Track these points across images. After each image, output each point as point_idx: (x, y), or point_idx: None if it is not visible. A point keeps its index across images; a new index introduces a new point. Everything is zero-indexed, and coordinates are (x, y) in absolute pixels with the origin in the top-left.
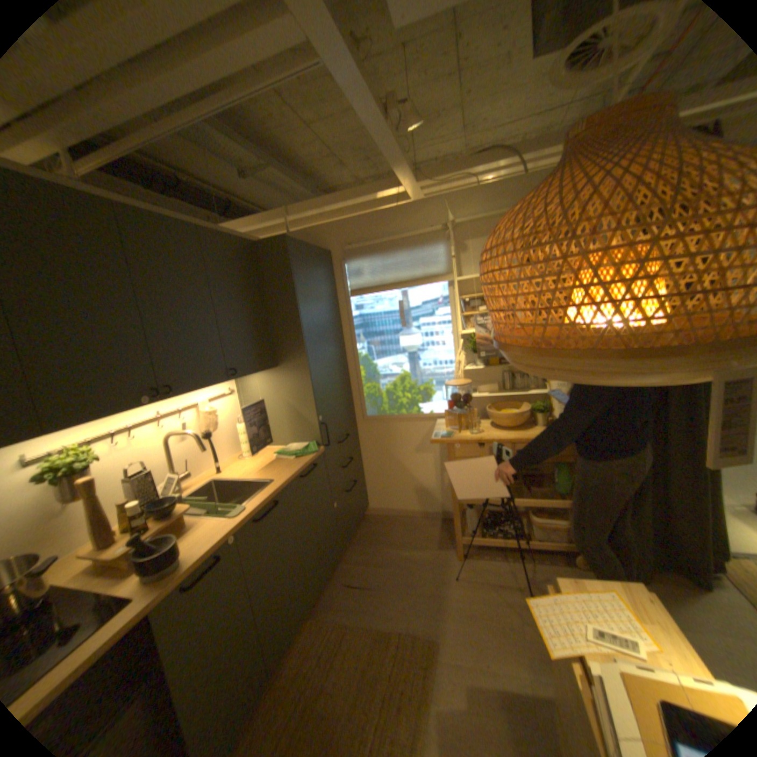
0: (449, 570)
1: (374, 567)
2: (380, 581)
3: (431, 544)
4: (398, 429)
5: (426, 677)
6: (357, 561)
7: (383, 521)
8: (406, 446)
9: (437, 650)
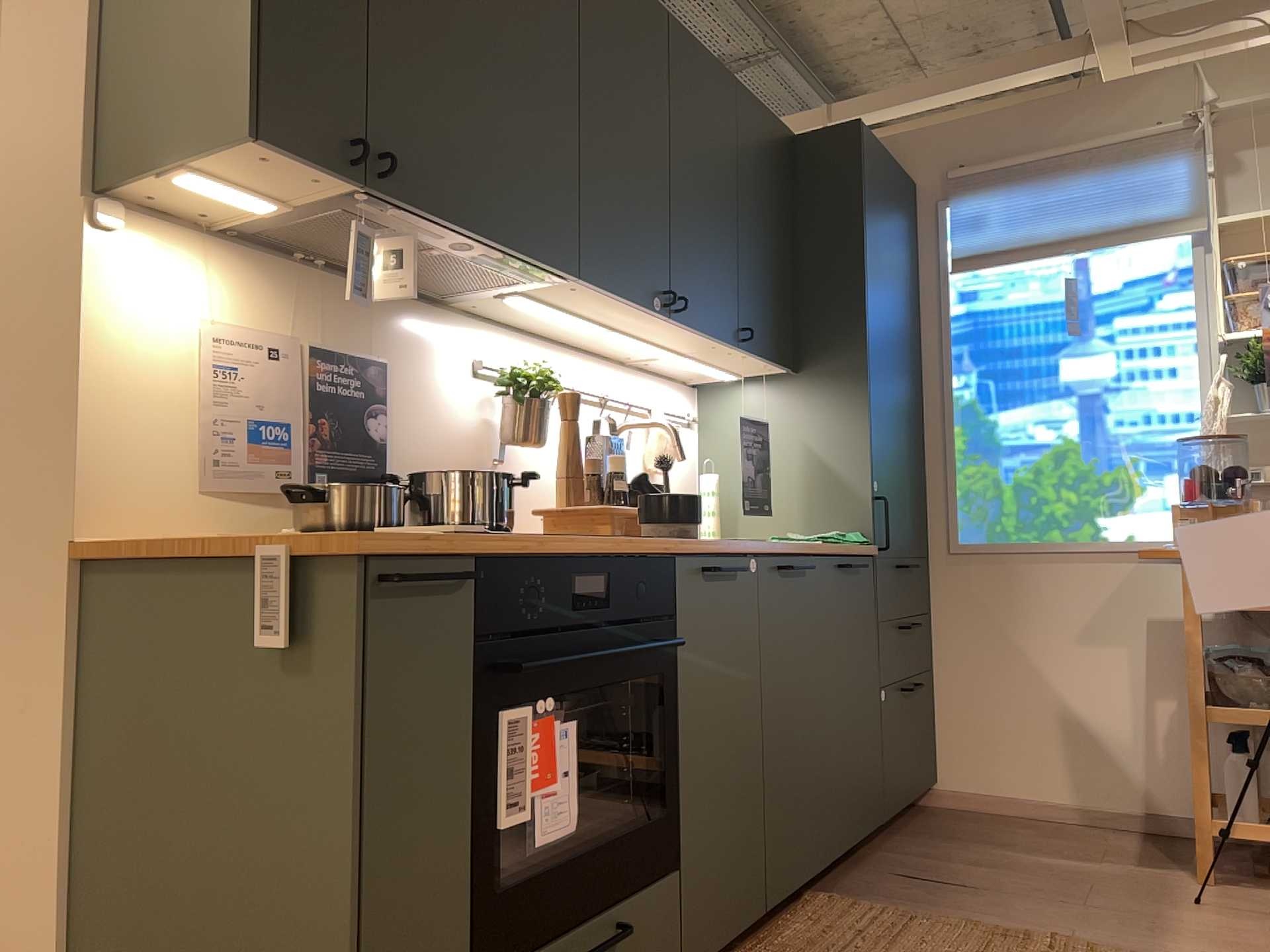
0: (1176, 890)
1: (969, 863)
2: (988, 879)
3: (1119, 856)
4: (1038, 579)
5: None
6: (921, 852)
7: (977, 816)
8: (1056, 623)
9: None
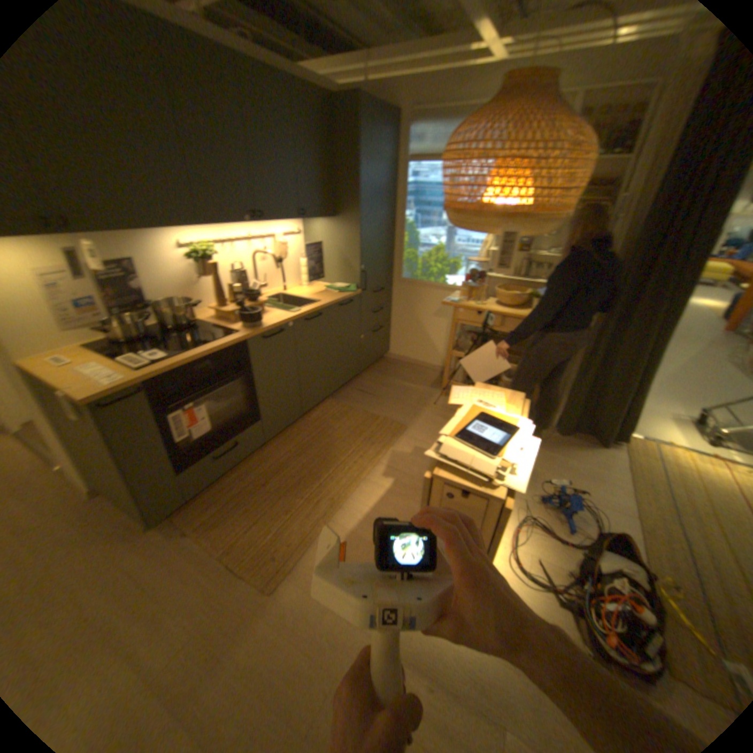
0: (432, 399)
1: (381, 385)
2: (382, 393)
3: (426, 383)
4: (424, 294)
5: (393, 437)
6: (370, 380)
7: (397, 363)
8: (428, 310)
9: (405, 429)
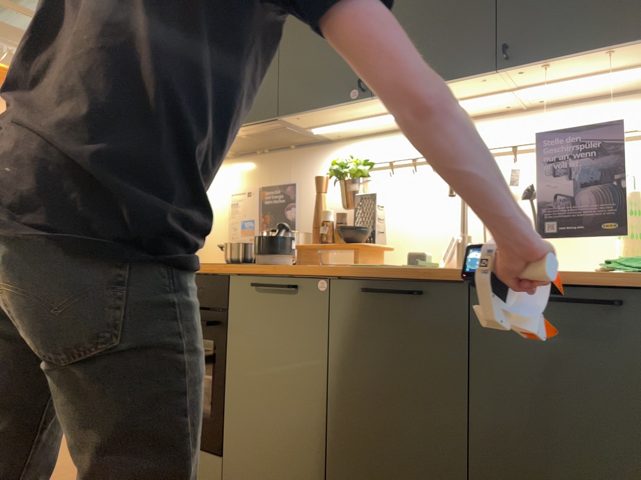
0: None
1: None
2: None
3: None
4: None
5: None
6: None
7: None
8: None
9: None
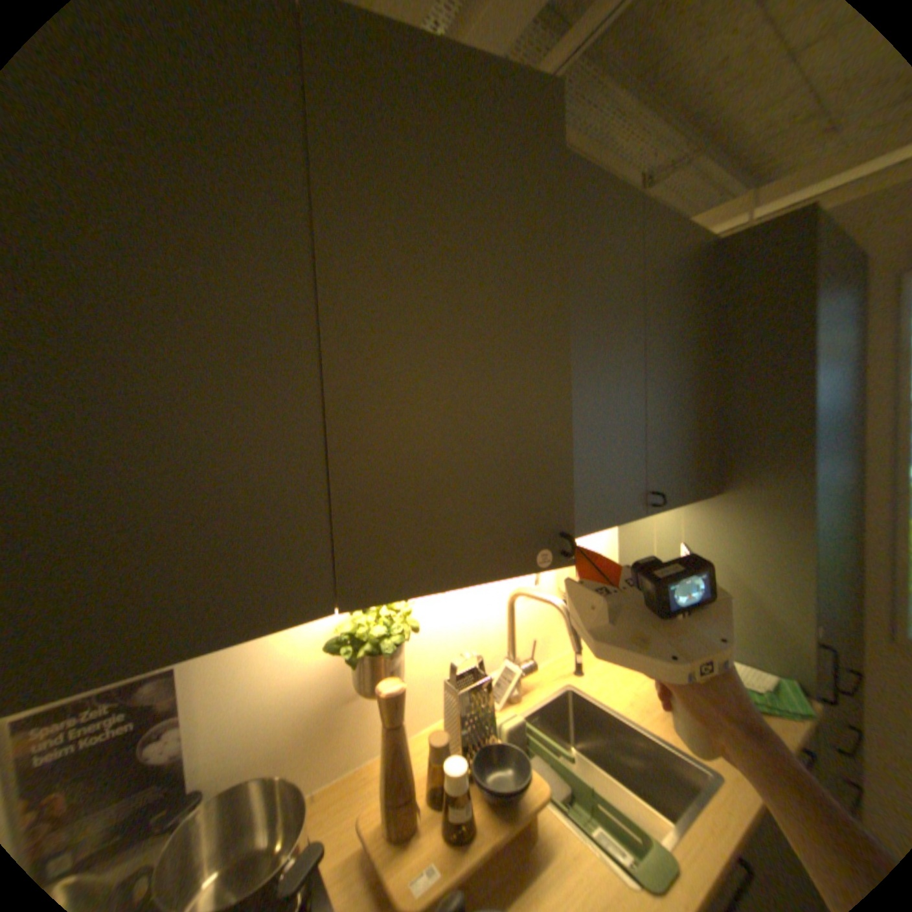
0: None
1: None
2: None
3: None
4: None
5: None
6: None
7: None
8: None
9: None
